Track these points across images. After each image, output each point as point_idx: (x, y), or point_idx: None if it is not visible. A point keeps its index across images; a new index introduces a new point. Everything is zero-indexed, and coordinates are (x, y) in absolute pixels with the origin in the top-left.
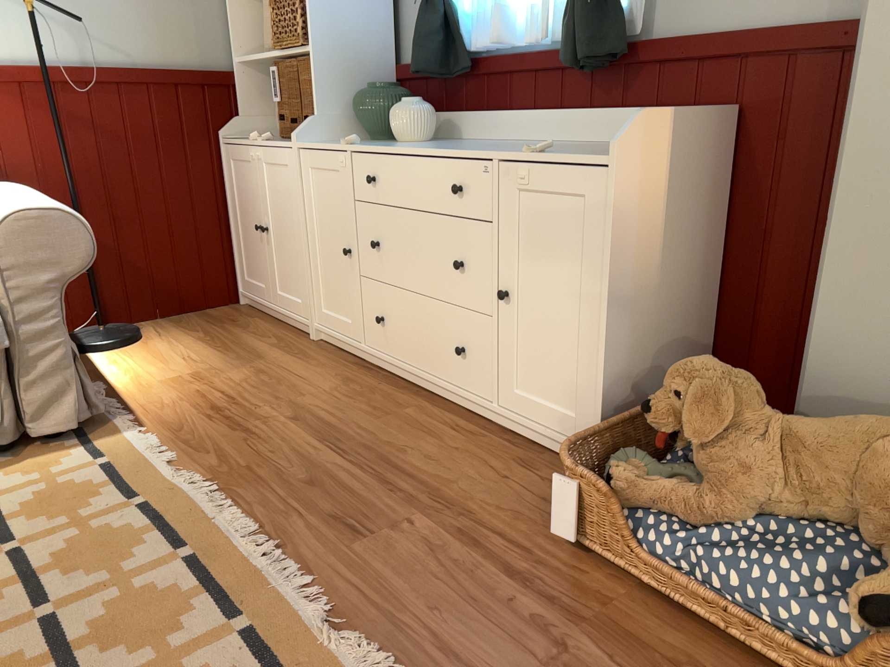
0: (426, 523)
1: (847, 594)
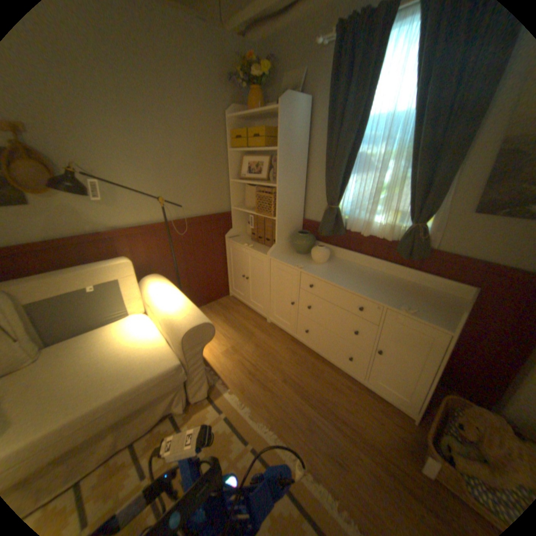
0: (366, 459)
1: None
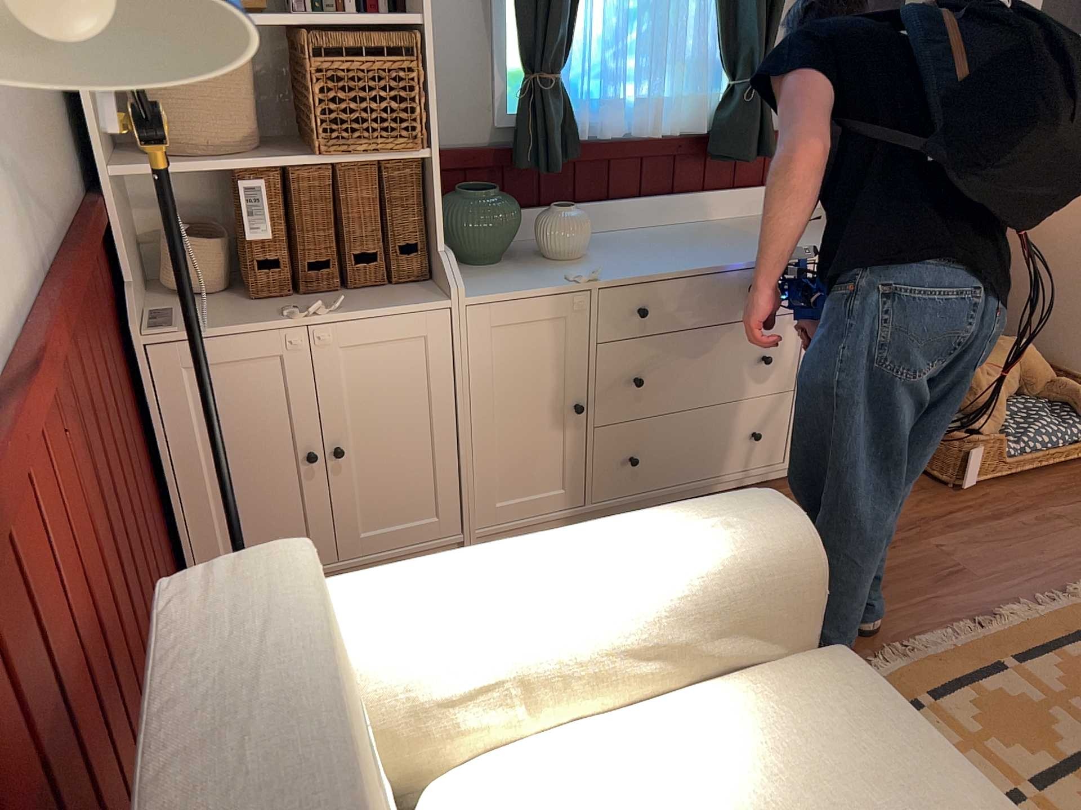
0: (940, 540)
1: (1068, 416)
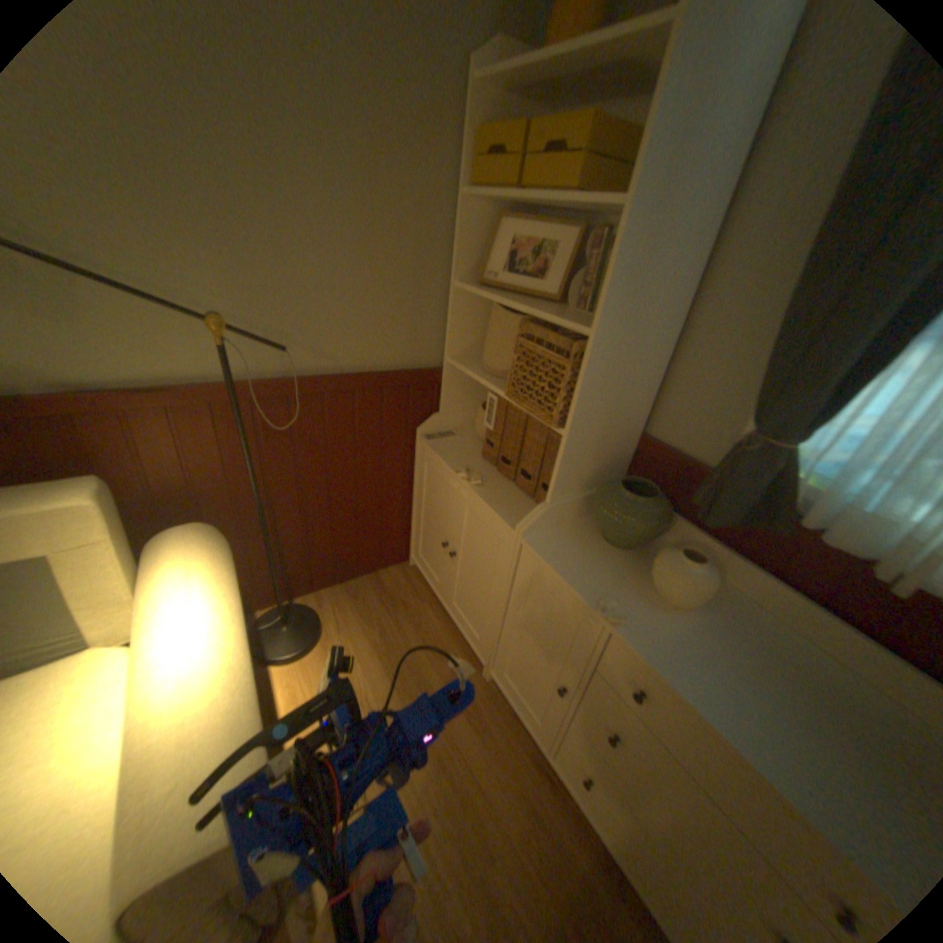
0: None
1: None
